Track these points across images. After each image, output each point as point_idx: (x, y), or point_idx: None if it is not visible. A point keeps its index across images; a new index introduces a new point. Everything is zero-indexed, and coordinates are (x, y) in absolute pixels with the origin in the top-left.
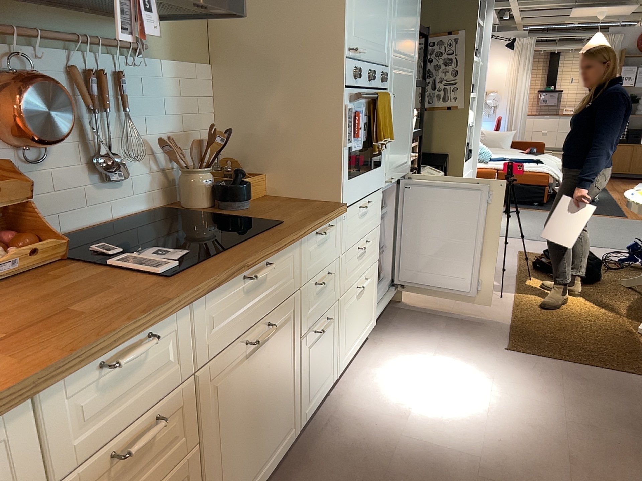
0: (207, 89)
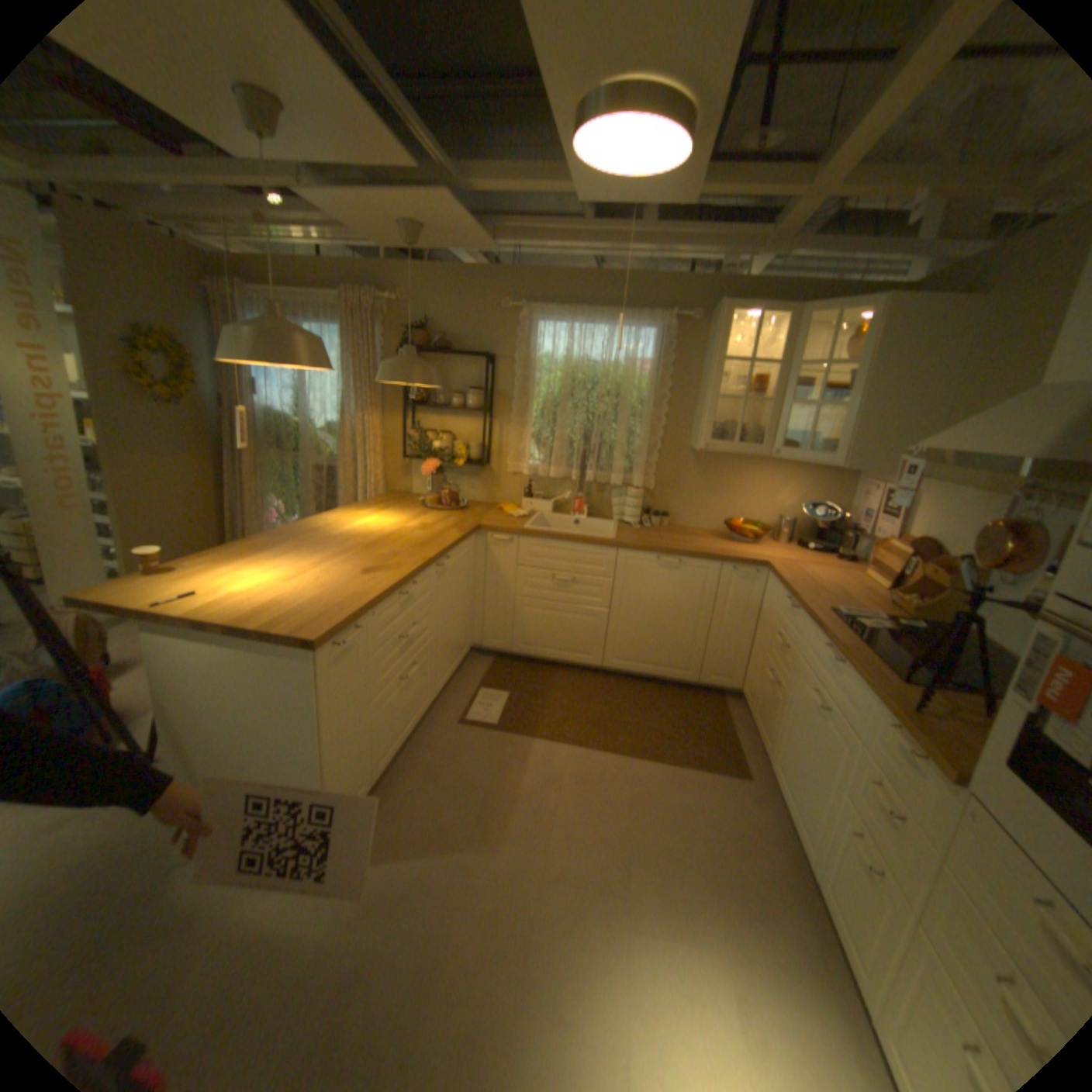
0: None
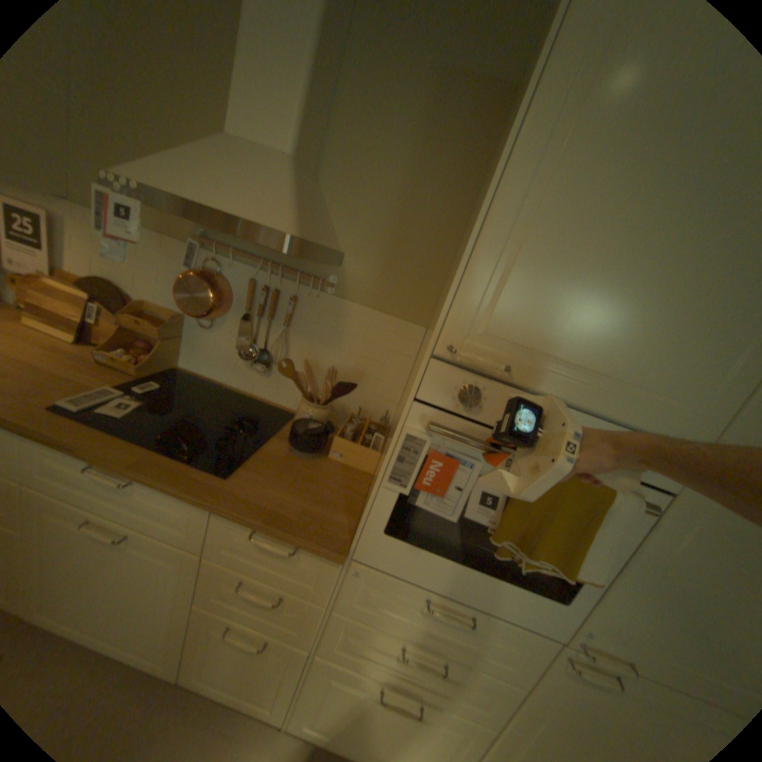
0: (407, 348)
